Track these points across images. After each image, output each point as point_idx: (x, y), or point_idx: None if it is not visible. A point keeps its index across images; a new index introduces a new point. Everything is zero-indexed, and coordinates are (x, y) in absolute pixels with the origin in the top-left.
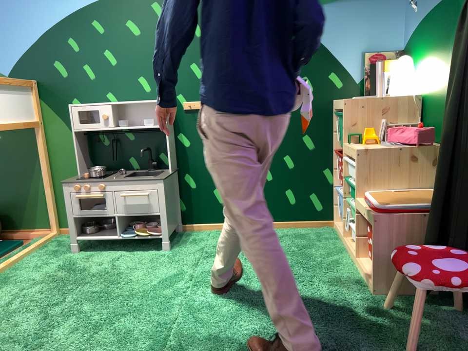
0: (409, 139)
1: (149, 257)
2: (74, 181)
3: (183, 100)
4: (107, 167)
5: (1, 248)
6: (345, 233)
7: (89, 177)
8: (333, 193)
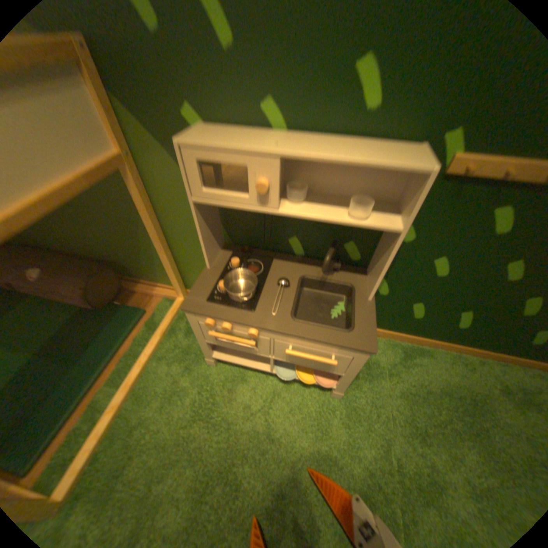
0: None
1: (315, 408)
2: (205, 313)
3: (460, 148)
4: (251, 243)
5: (120, 326)
6: None
7: (231, 303)
8: None
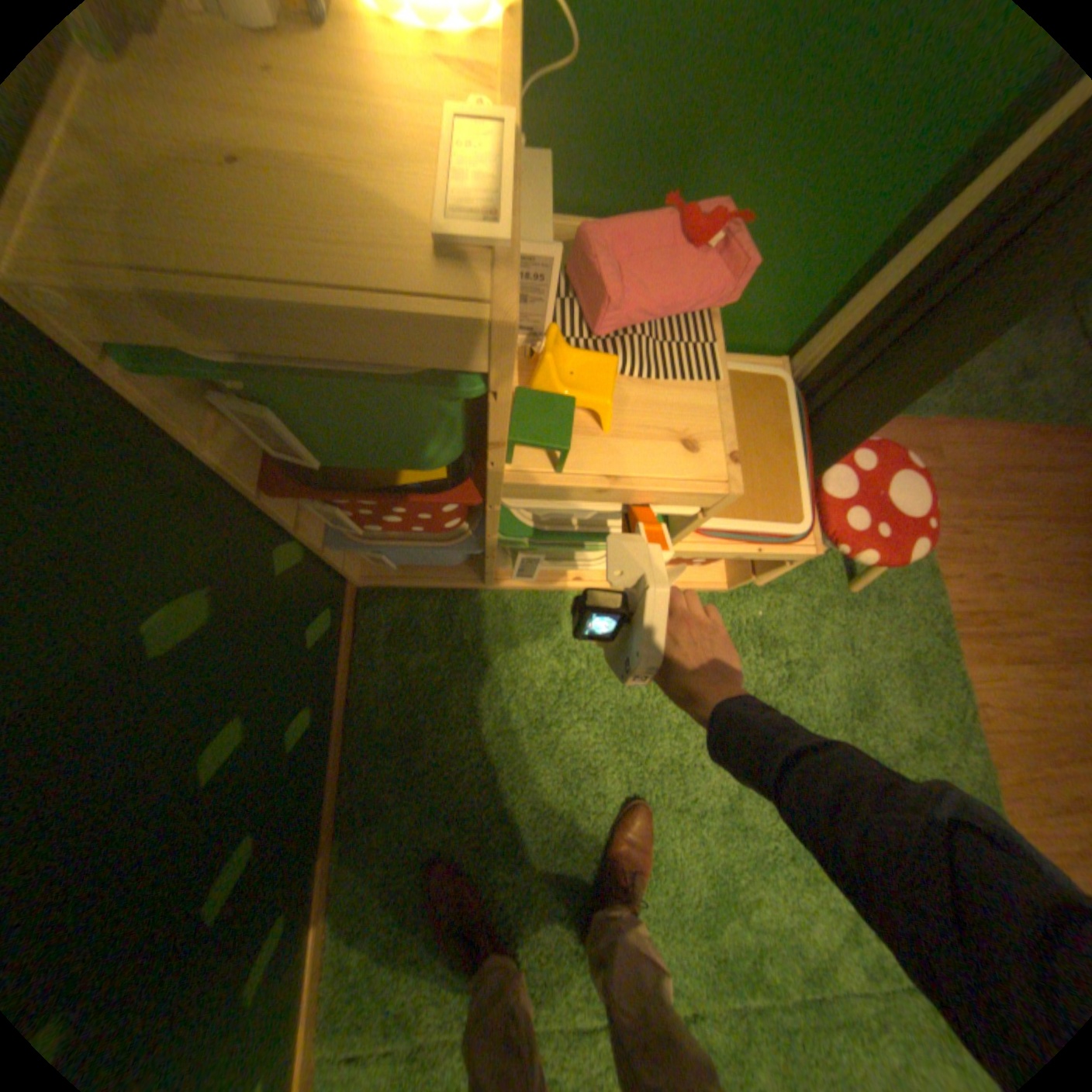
0: (713, 295)
1: None
2: None
3: None
4: None
5: None
6: (456, 572)
7: None
8: (323, 560)
